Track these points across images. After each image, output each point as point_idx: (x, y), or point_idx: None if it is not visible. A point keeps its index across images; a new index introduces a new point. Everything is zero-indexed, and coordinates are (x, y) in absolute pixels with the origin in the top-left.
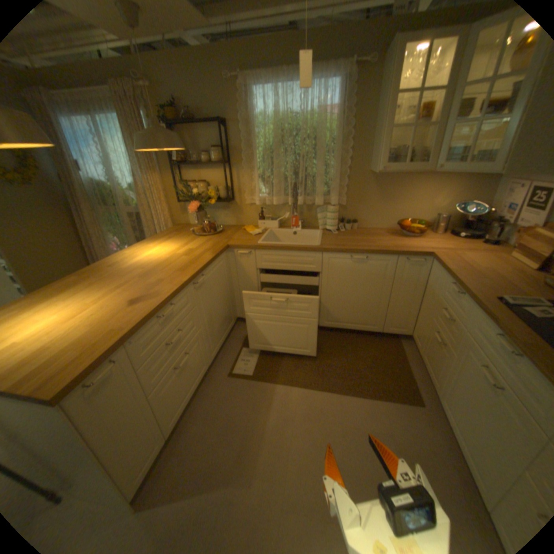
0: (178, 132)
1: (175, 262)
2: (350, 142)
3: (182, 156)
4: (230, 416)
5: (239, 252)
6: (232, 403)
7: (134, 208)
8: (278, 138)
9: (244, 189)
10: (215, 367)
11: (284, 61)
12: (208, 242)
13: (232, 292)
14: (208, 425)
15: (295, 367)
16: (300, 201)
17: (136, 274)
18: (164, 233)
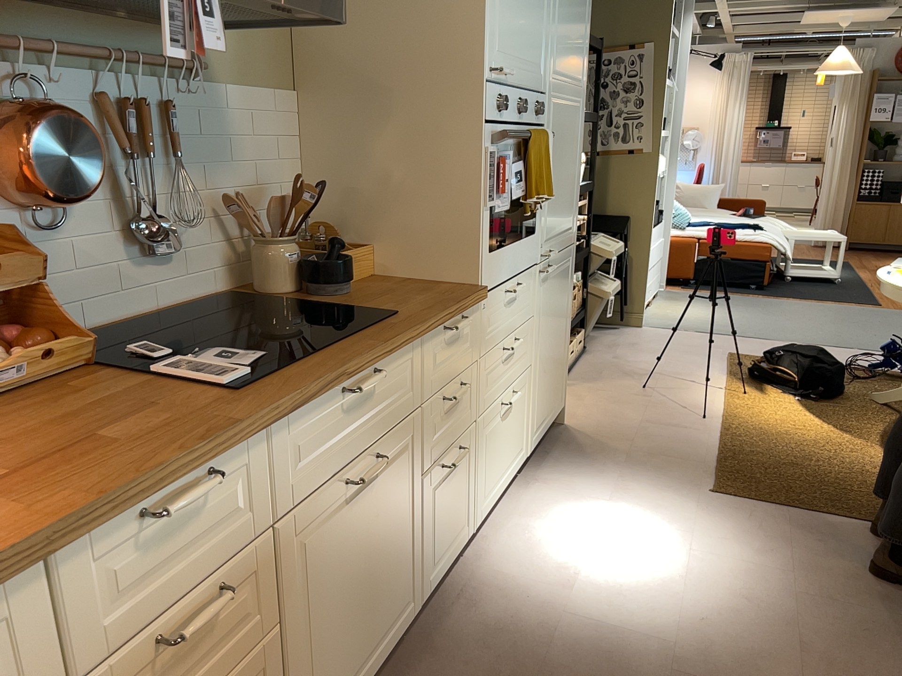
0: None
1: None
2: None
3: None
4: None
5: None
6: None
7: None
8: None
9: None
10: None
11: None
12: None
13: None
14: None
15: None
16: None
17: None
18: None
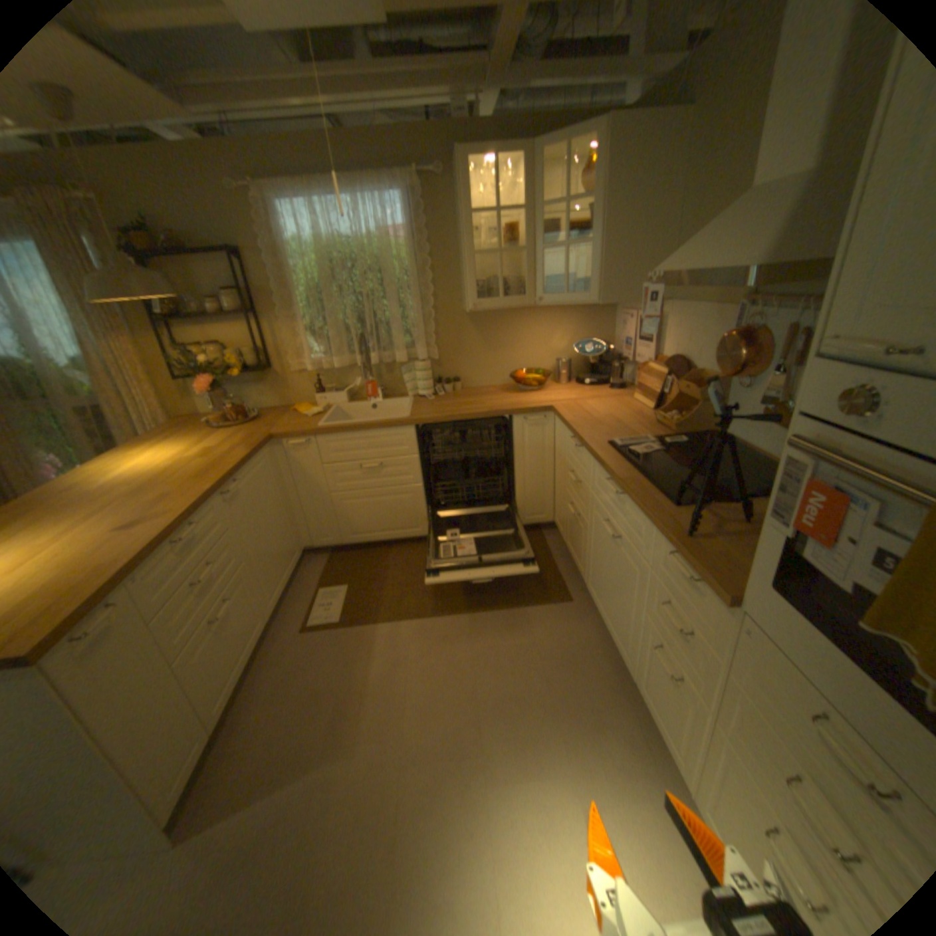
0: (159, 269)
1: (186, 468)
2: (429, 274)
3: (172, 307)
4: (312, 682)
5: (292, 443)
6: (312, 665)
7: (88, 398)
8: (327, 272)
9: (286, 349)
10: (277, 626)
11: (318, 168)
12: (237, 435)
13: (289, 508)
14: (277, 702)
15: (402, 596)
16: (375, 359)
17: (121, 494)
18: (154, 433)
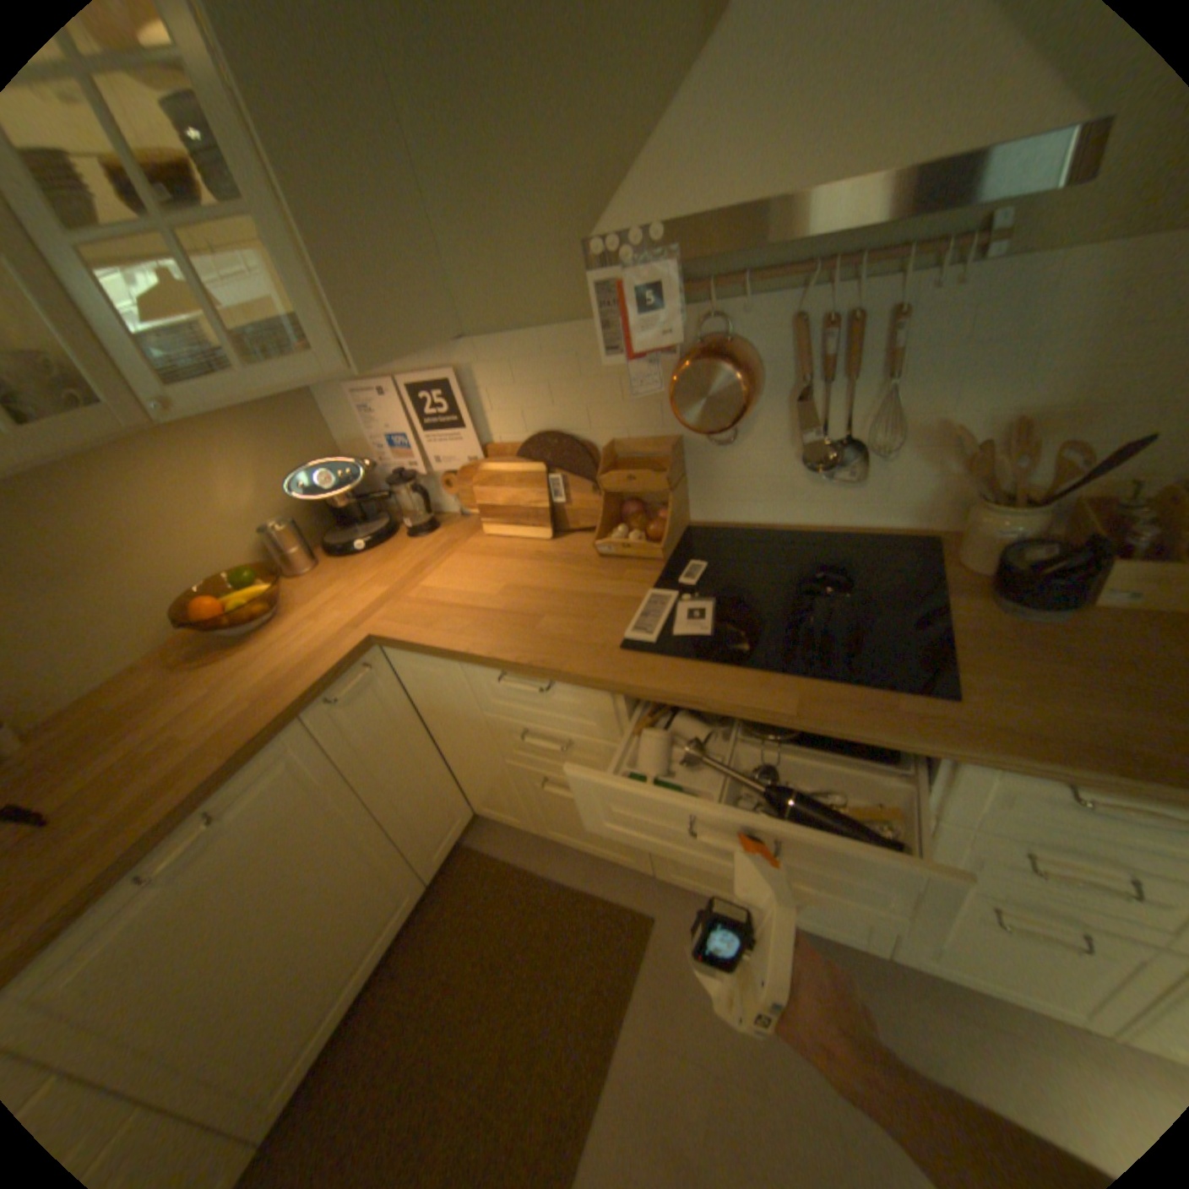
0: None
1: None
2: None
3: None
4: None
5: None
6: None
7: None
8: None
9: None
10: None
11: None
12: None
13: None
14: None
15: None
16: None
17: None
18: None
